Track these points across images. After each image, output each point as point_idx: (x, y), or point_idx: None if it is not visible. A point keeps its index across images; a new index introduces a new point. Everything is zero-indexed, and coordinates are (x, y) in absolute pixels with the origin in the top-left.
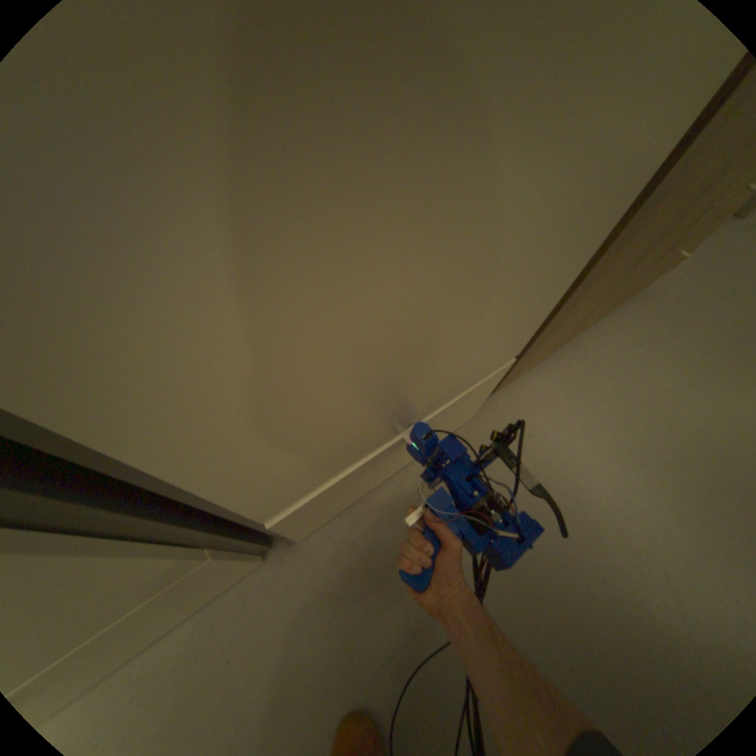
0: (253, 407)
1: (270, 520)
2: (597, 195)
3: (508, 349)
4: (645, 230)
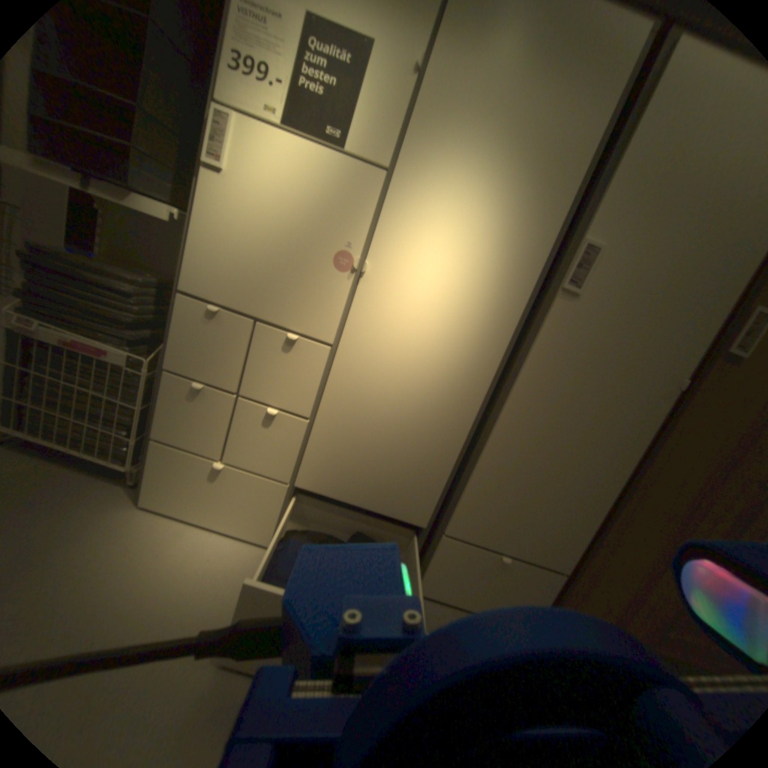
0: (493, 479)
1: (443, 544)
2: (587, 499)
3: (561, 561)
4: (634, 551)
